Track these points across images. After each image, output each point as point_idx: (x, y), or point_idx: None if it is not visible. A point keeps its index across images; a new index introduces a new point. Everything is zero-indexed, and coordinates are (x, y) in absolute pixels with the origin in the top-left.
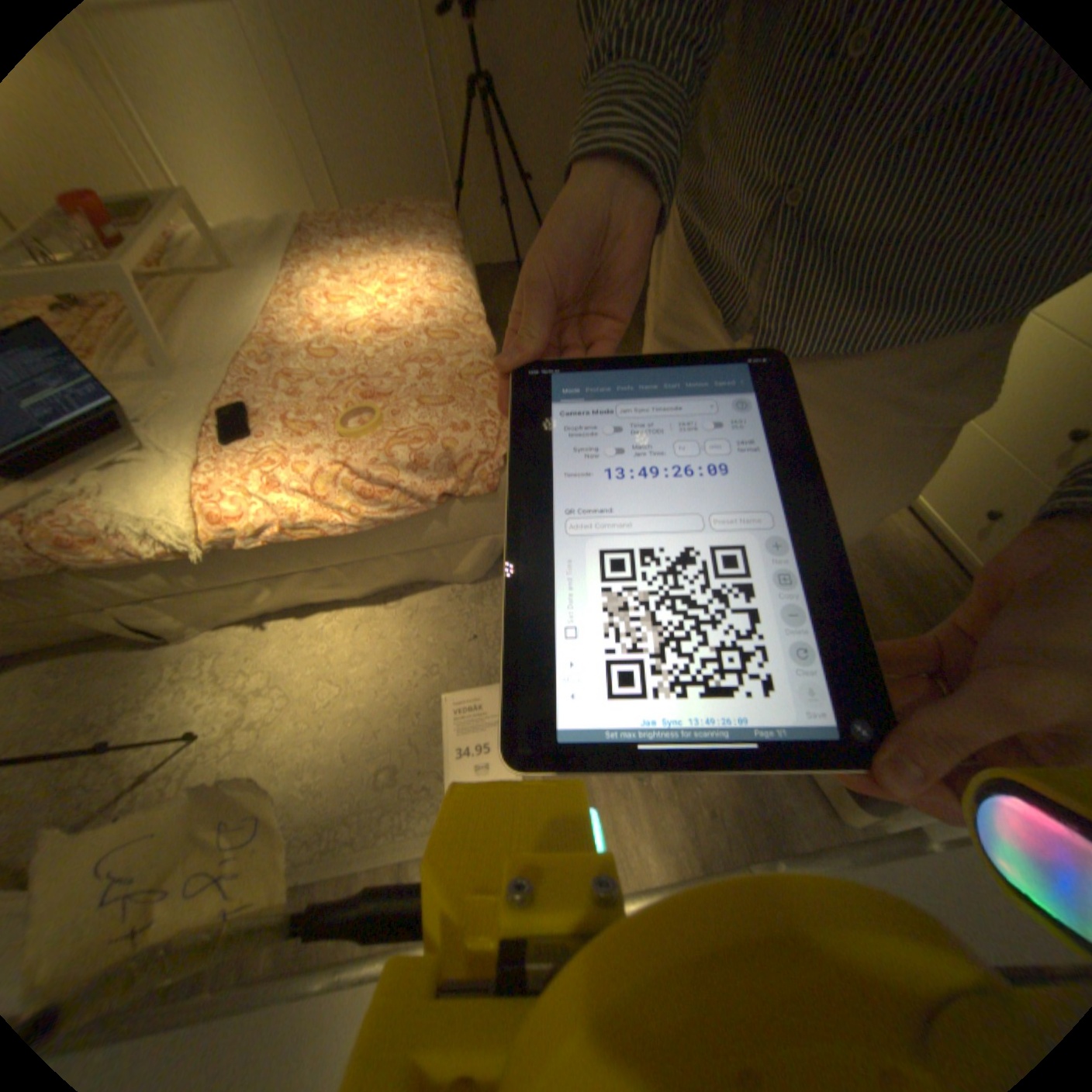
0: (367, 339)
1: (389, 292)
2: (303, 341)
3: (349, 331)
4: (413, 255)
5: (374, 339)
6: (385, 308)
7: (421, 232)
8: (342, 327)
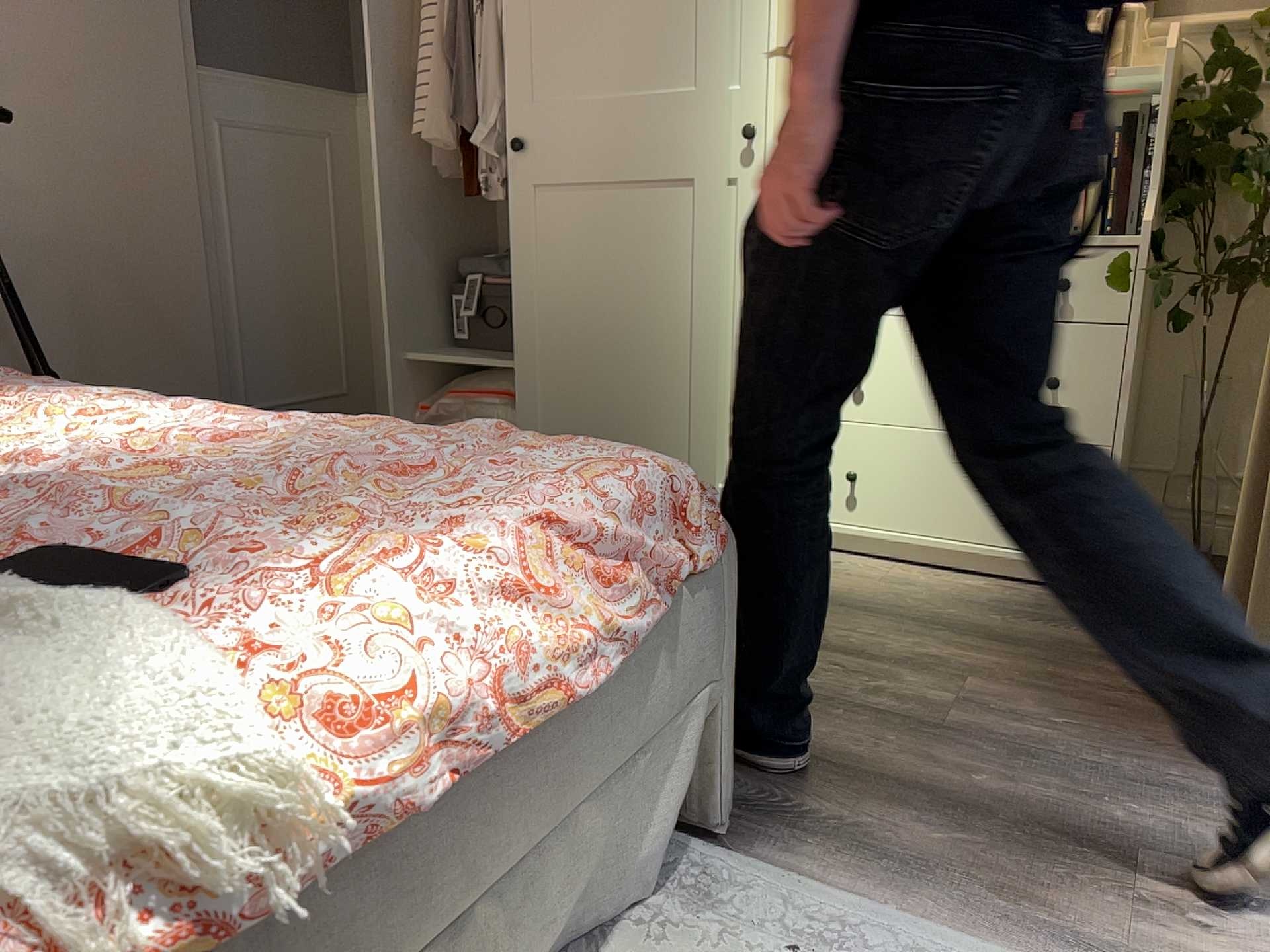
0: (208, 453)
1: (105, 428)
2: (2, 493)
3: (111, 467)
4: (64, 400)
5: (208, 461)
6: (138, 441)
7: (9, 391)
8: (97, 457)
